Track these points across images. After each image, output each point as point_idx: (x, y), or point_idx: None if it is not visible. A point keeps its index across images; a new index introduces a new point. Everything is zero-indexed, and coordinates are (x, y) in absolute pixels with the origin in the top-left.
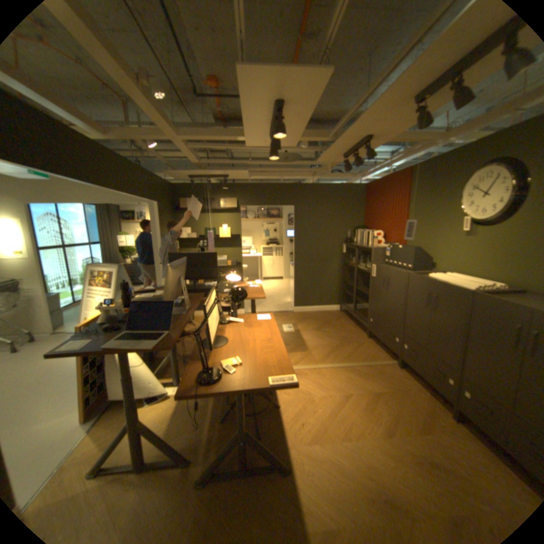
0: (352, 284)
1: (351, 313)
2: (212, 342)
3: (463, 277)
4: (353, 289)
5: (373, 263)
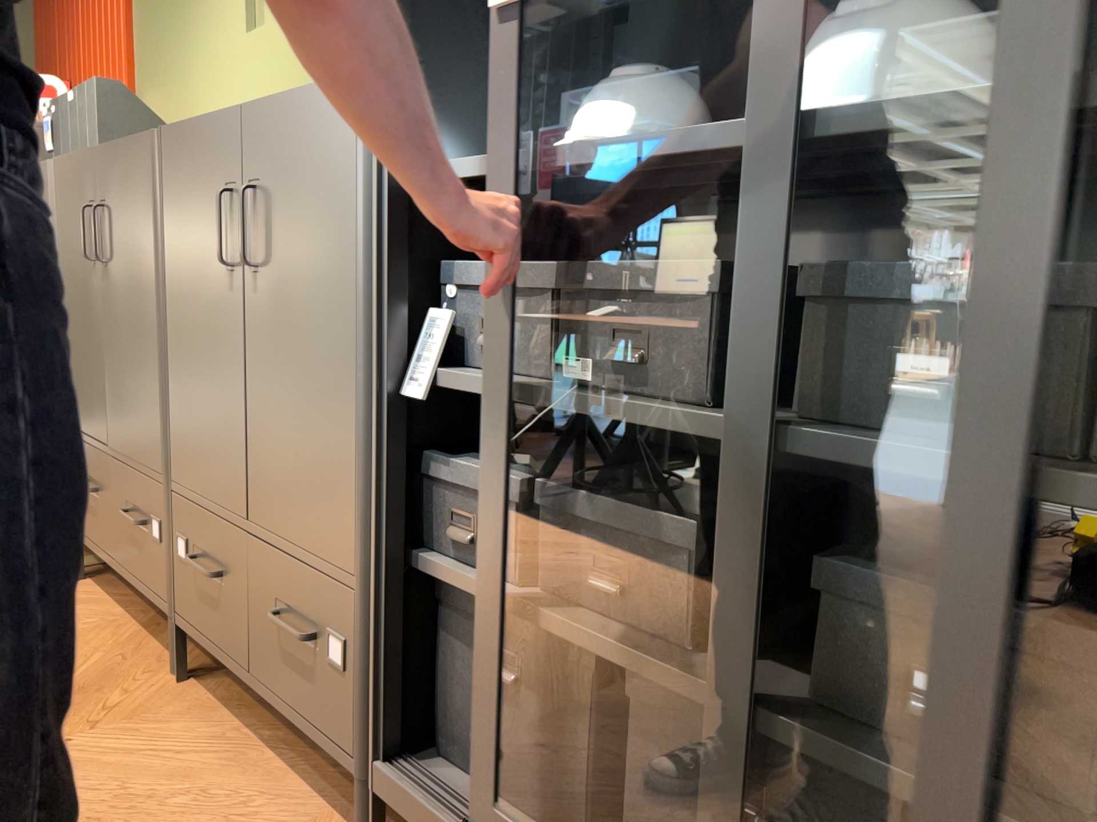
0: None
1: None
2: None
3: None
4: None
5: None
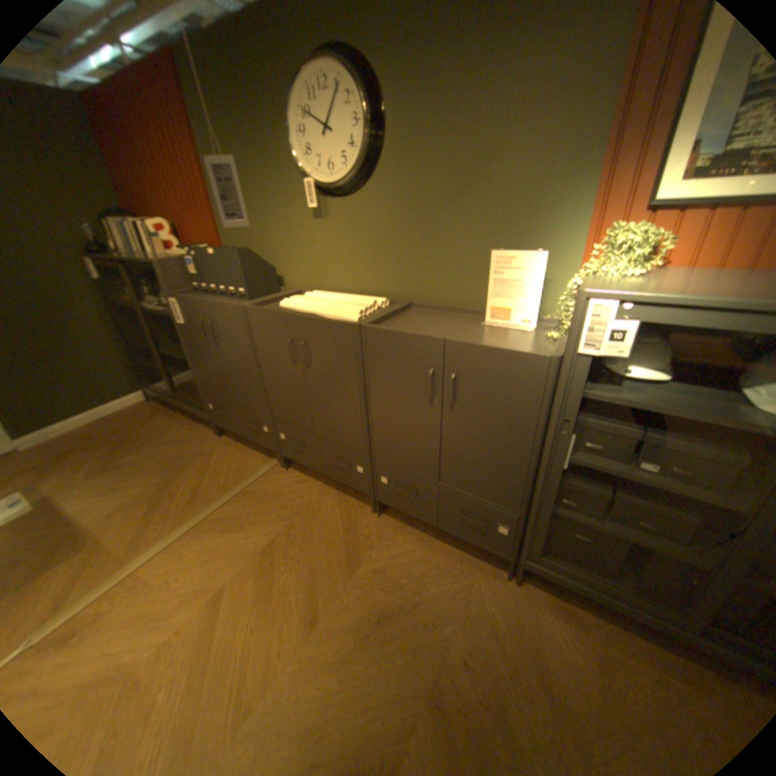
0: (146, 345)
1: (168, 401)
2: None
3: (330, 297)
4: (153, 356)
5: (168, 297)
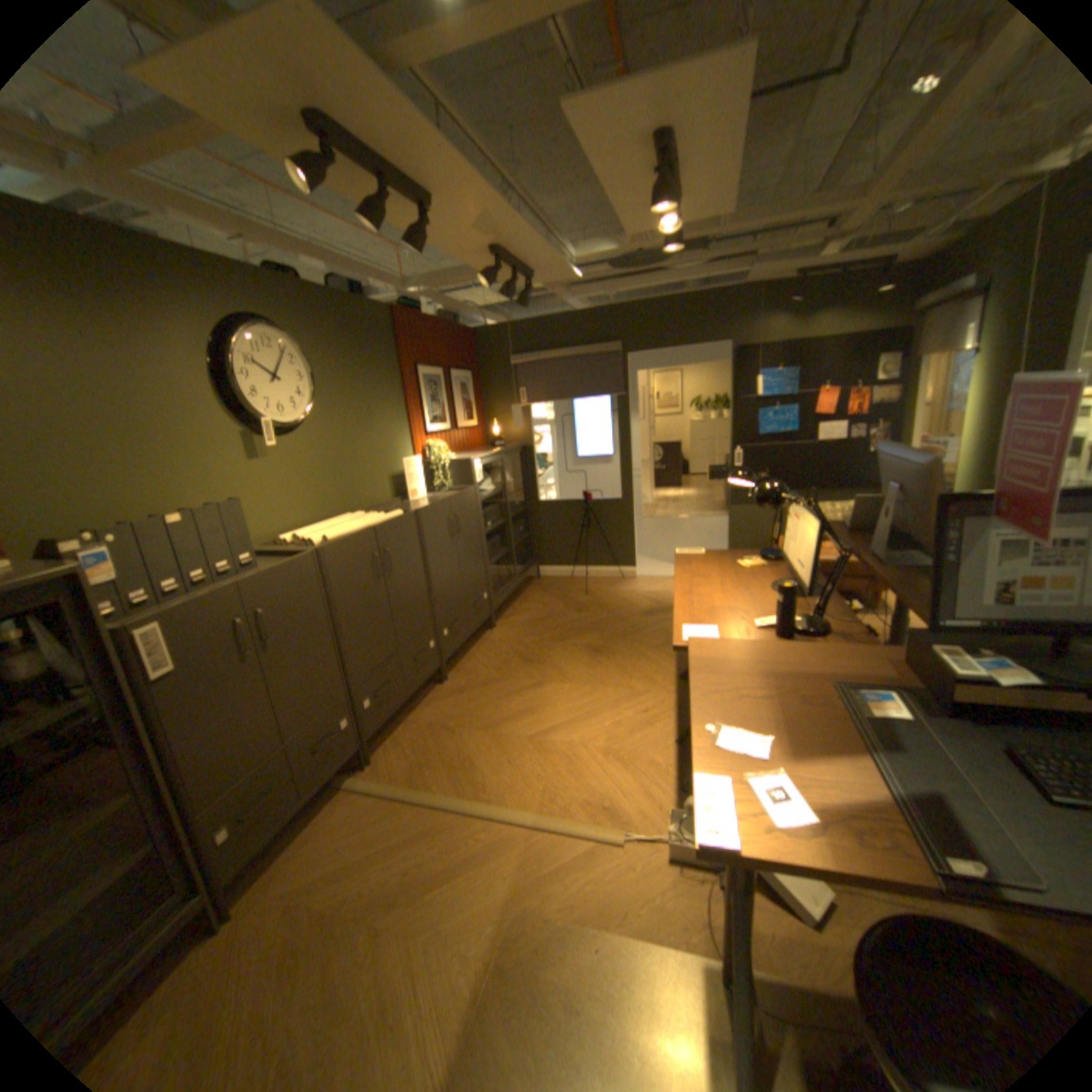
0: None
1: None
2: (785, 549)
3: (327, 525)
4: None
5: (132, 629)
